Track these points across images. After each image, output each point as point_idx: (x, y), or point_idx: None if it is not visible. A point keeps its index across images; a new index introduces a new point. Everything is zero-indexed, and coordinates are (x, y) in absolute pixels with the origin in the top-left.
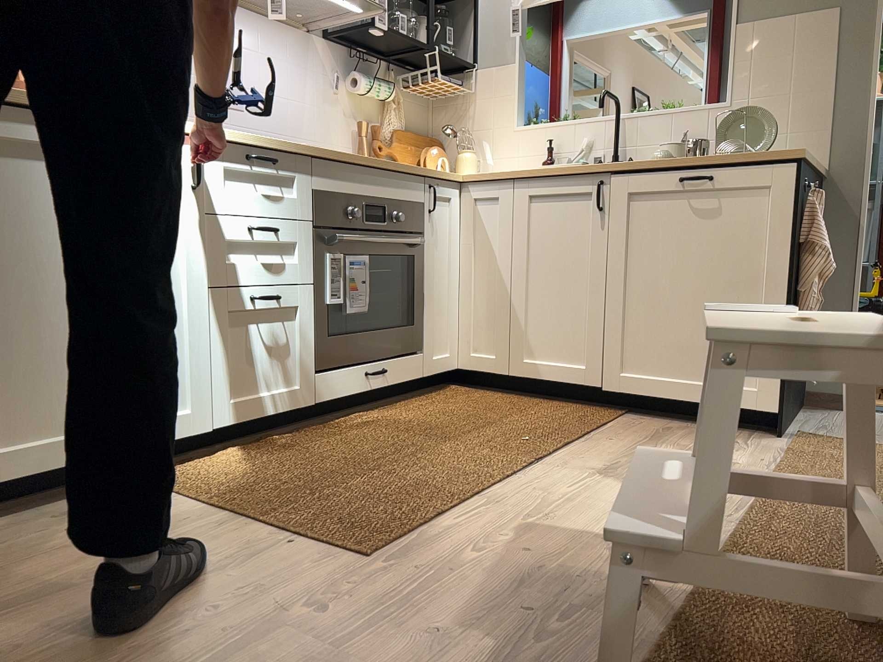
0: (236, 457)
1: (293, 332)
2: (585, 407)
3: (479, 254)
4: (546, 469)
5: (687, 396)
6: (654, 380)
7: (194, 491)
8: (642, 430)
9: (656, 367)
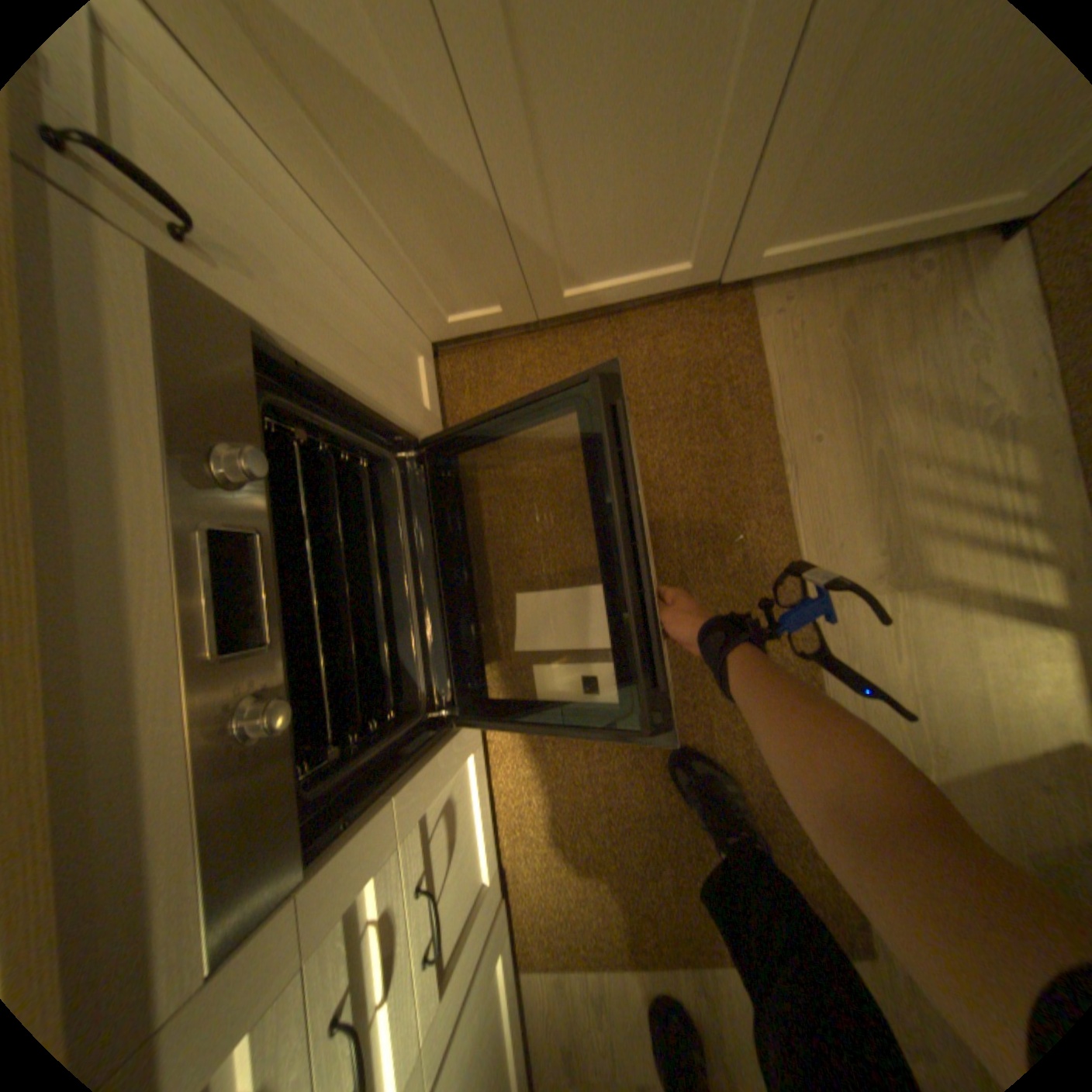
0: (531, 861)
1: (434, 806)
2: (679, 307)
3: (341, 141)
4: (843, 632)
5: (878, 244)
6: (825, 243)
7: (611, 971)
8: (839, 379)
9: (837, 222)
